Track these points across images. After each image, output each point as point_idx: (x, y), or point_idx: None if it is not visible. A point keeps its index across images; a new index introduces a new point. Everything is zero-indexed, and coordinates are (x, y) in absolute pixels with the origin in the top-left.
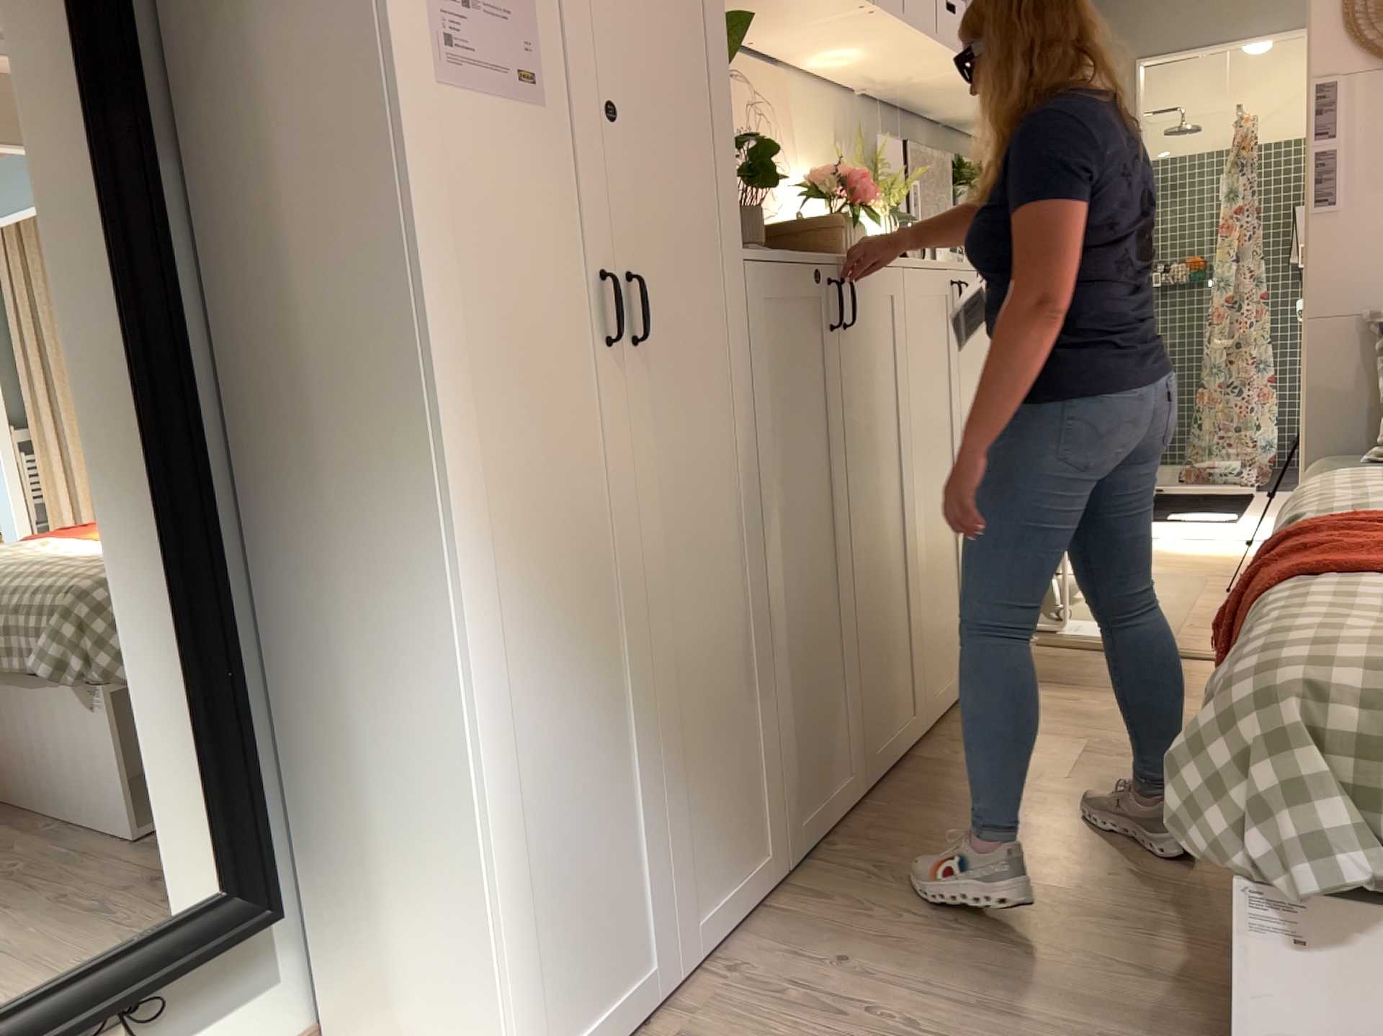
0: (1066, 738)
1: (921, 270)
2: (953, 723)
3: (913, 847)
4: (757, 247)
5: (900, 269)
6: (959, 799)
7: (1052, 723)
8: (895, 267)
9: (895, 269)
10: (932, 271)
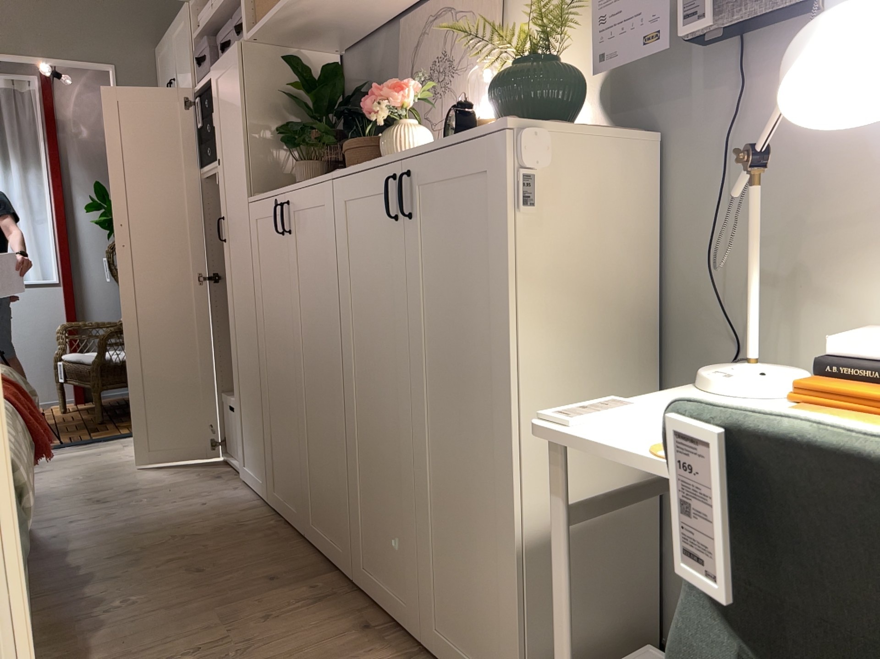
0: (261, 647)
1: (351, 176)
2: (362, 609)
3: (243, 539)
4: (261, 194)
5: (327, 183)
6: (259, 567)
7: (292, 656)
8: (324, 181)
9: (323, 183)
10: (363, 173)
